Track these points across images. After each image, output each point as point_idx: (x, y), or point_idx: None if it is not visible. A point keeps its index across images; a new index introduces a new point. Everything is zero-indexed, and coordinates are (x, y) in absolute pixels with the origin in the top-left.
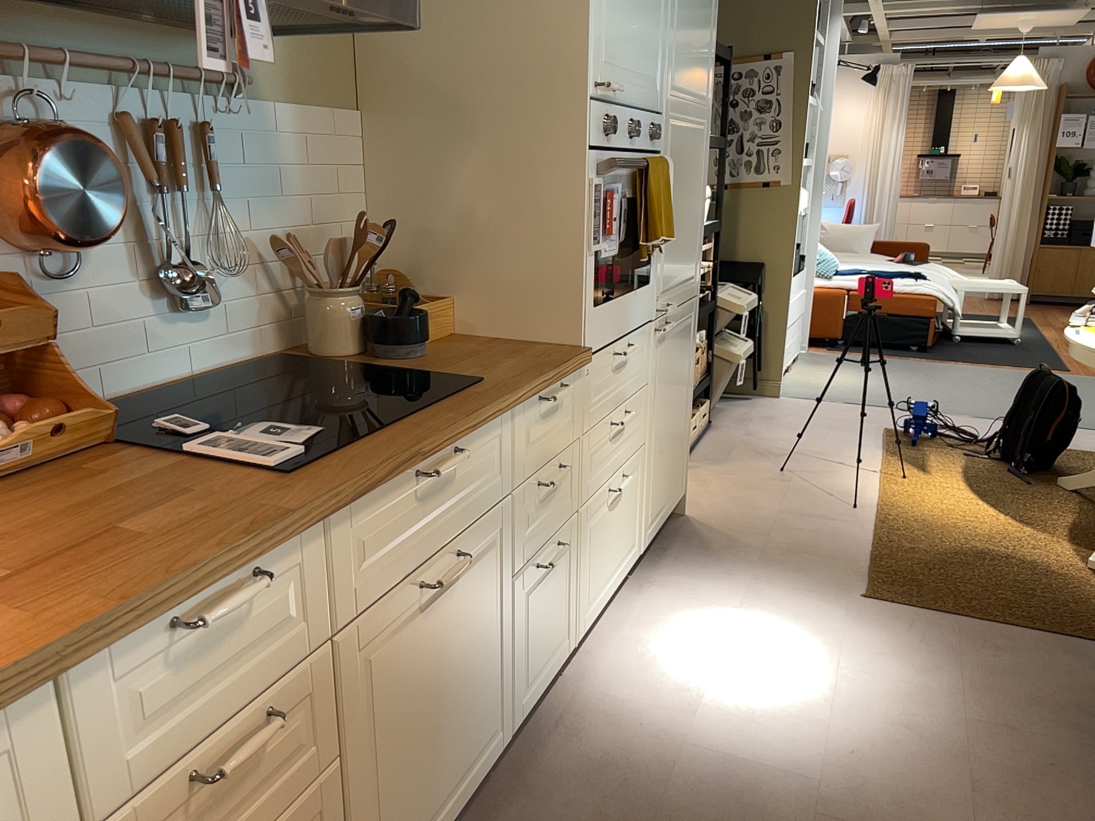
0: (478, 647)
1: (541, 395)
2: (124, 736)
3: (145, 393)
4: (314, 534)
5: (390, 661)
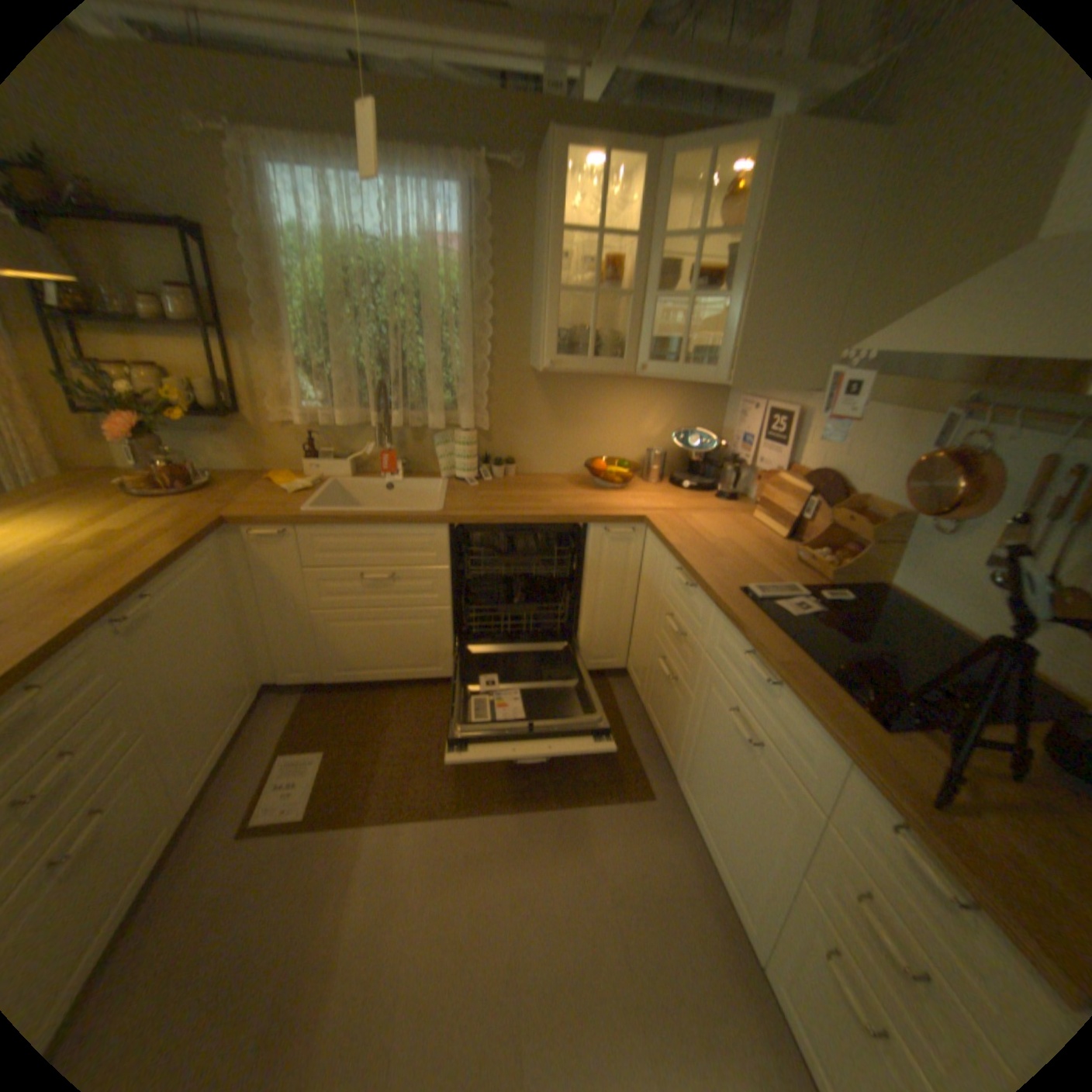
0: (759, 836)
1: (915, 835)
2: (671, 584)
3: (958, 630)
4: (712, 604)
5: (717, 712)
